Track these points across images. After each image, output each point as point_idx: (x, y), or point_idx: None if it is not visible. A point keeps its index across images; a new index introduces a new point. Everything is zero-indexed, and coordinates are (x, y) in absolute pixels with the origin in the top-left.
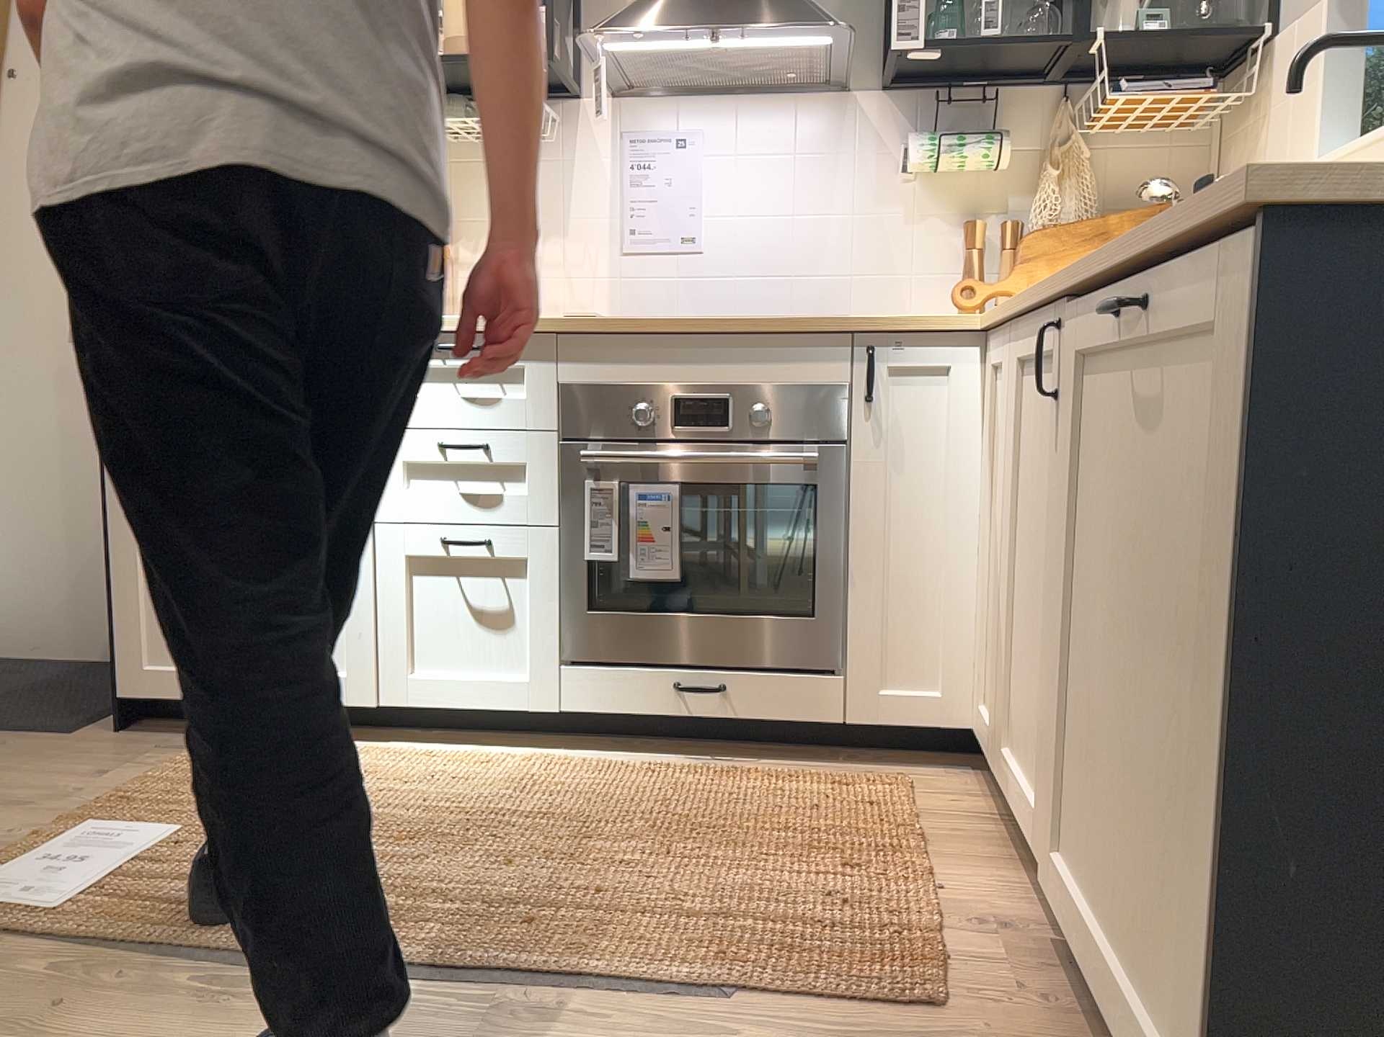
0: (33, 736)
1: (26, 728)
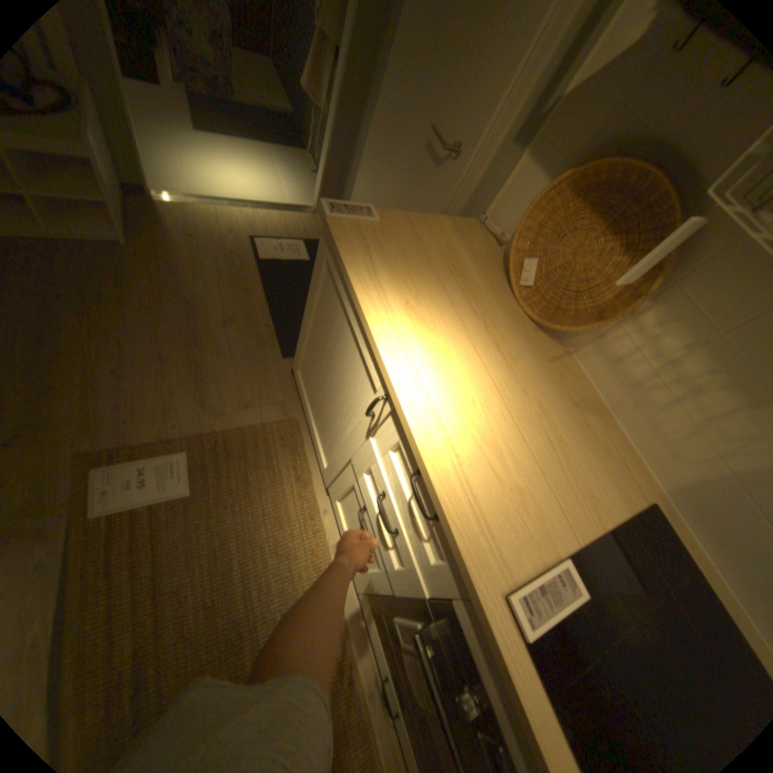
0: (277, 346)
1: (283, 338)
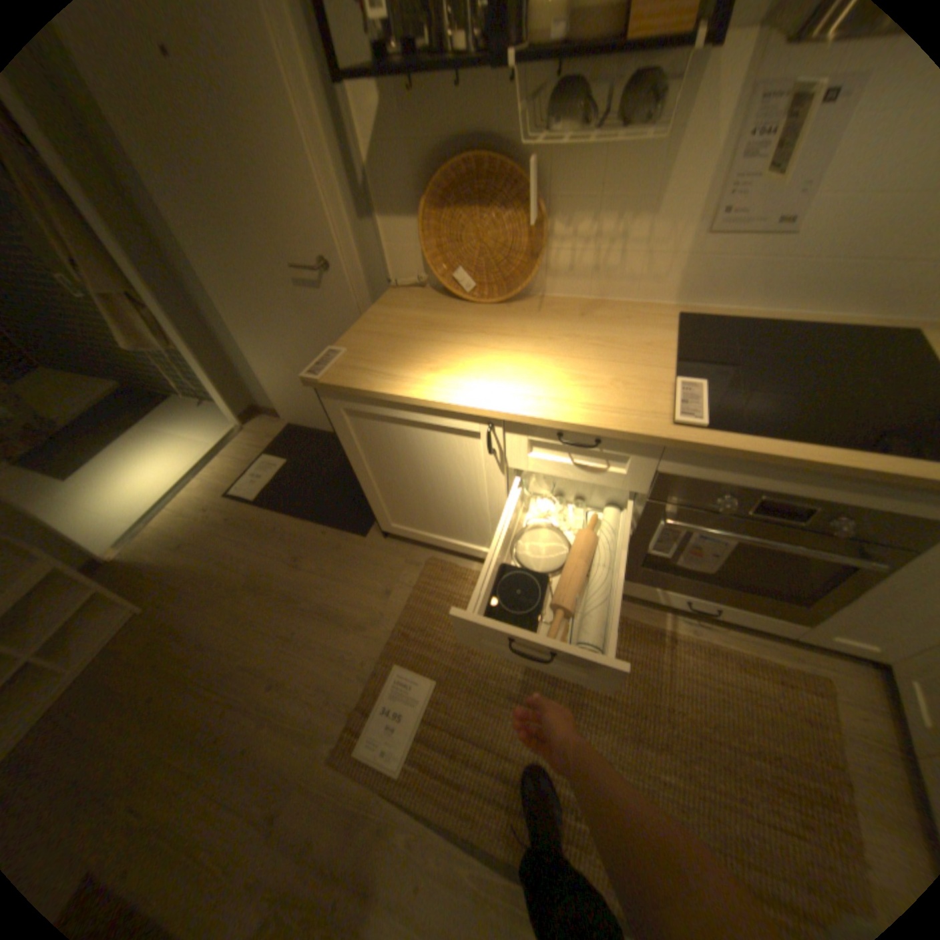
0: (350, 534)
1: (345, 524)
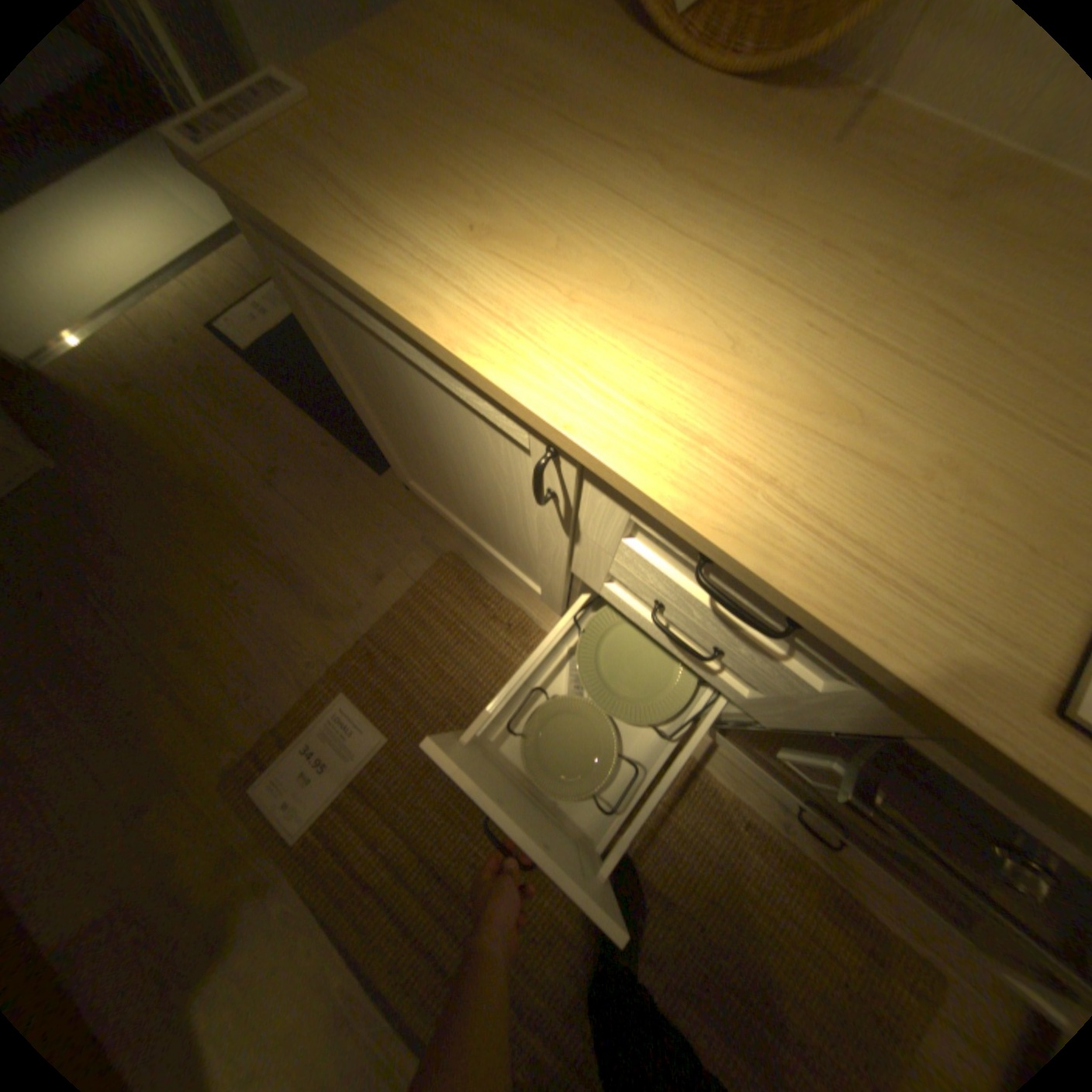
0: (360, 464)
1: (358, 445)
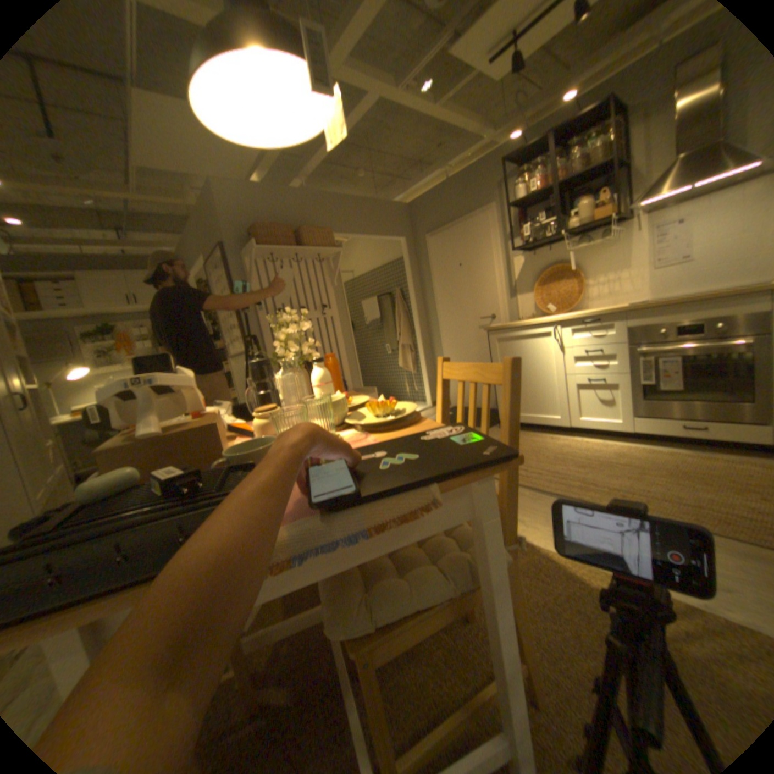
0: None
1: None
